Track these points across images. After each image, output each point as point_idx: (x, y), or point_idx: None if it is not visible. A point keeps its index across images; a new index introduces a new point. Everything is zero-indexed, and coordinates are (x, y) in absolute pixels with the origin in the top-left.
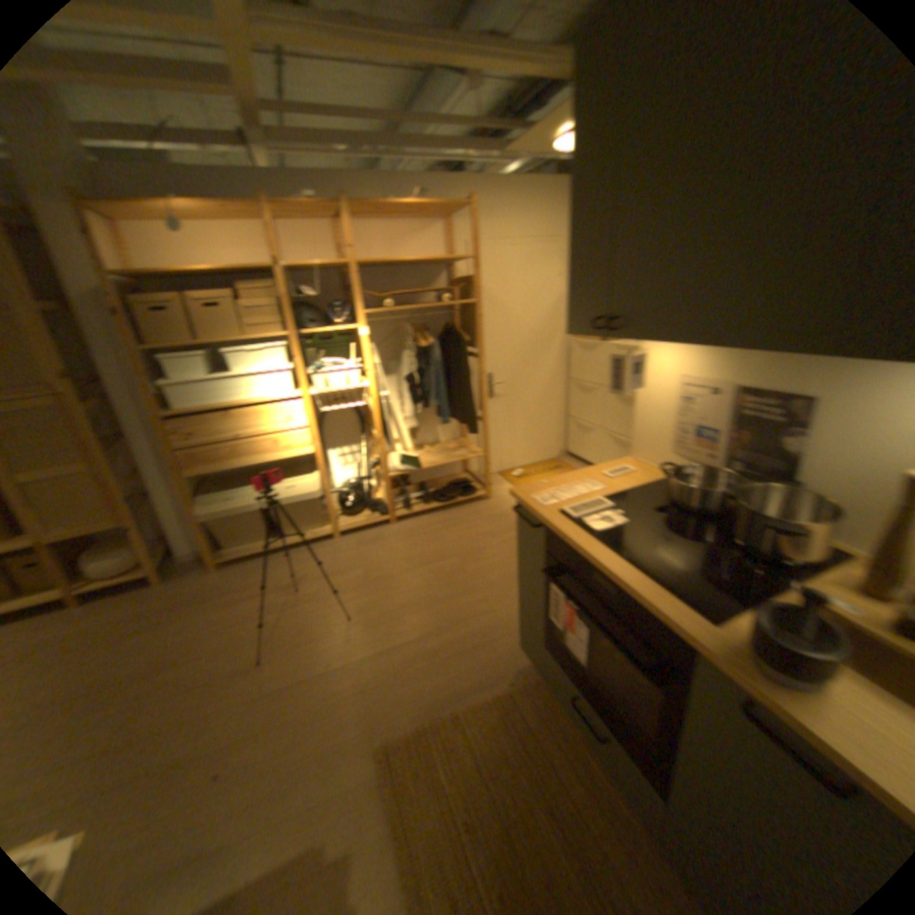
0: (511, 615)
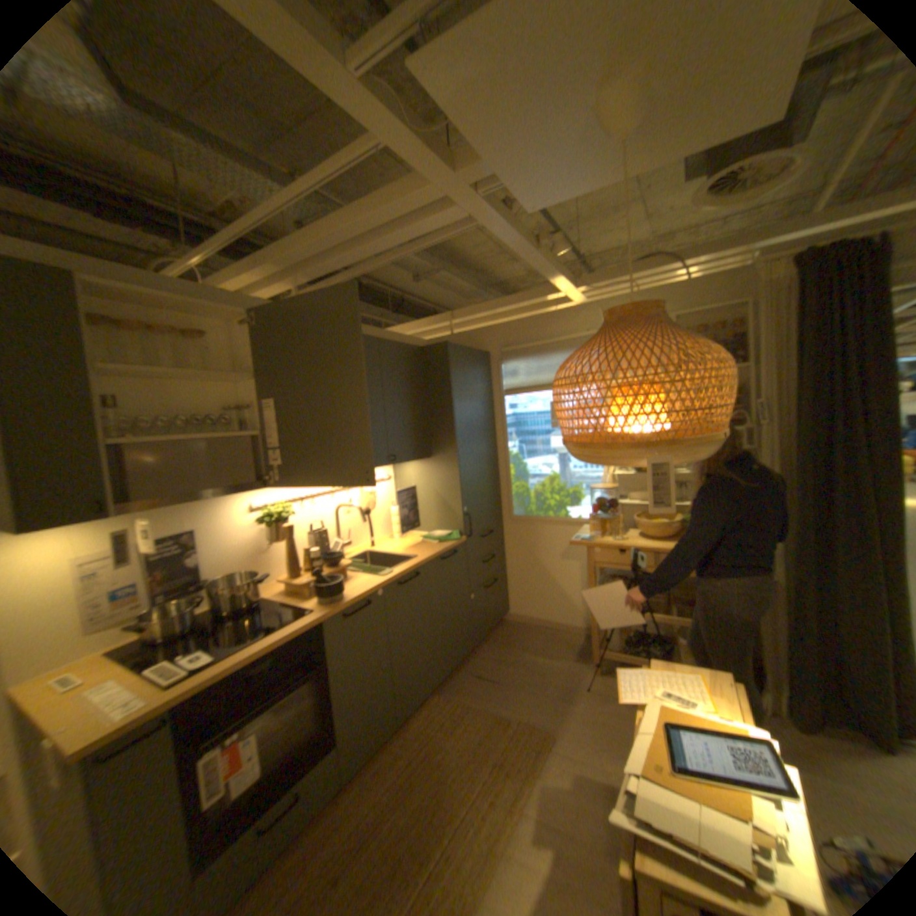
0: None
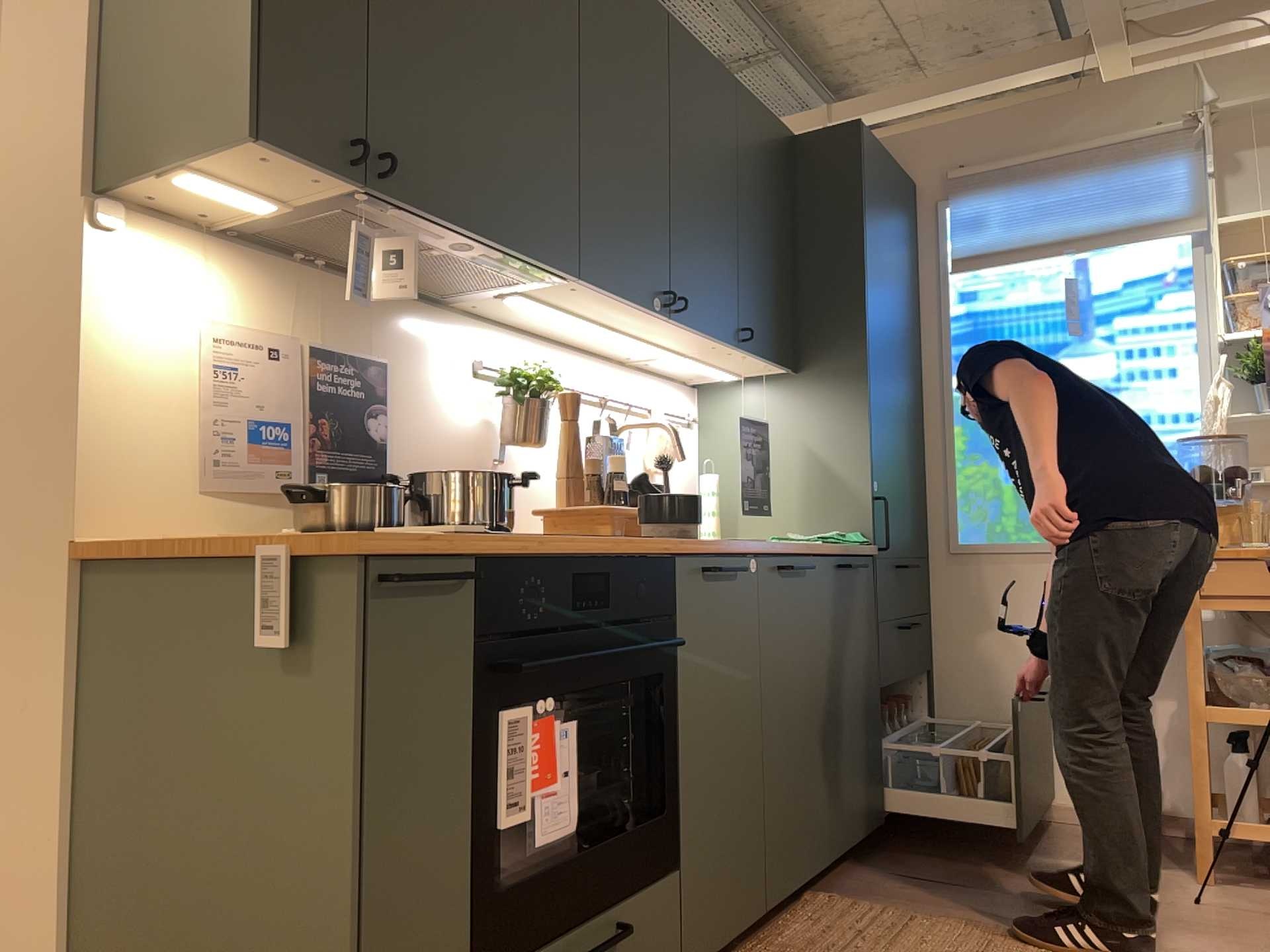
0: None
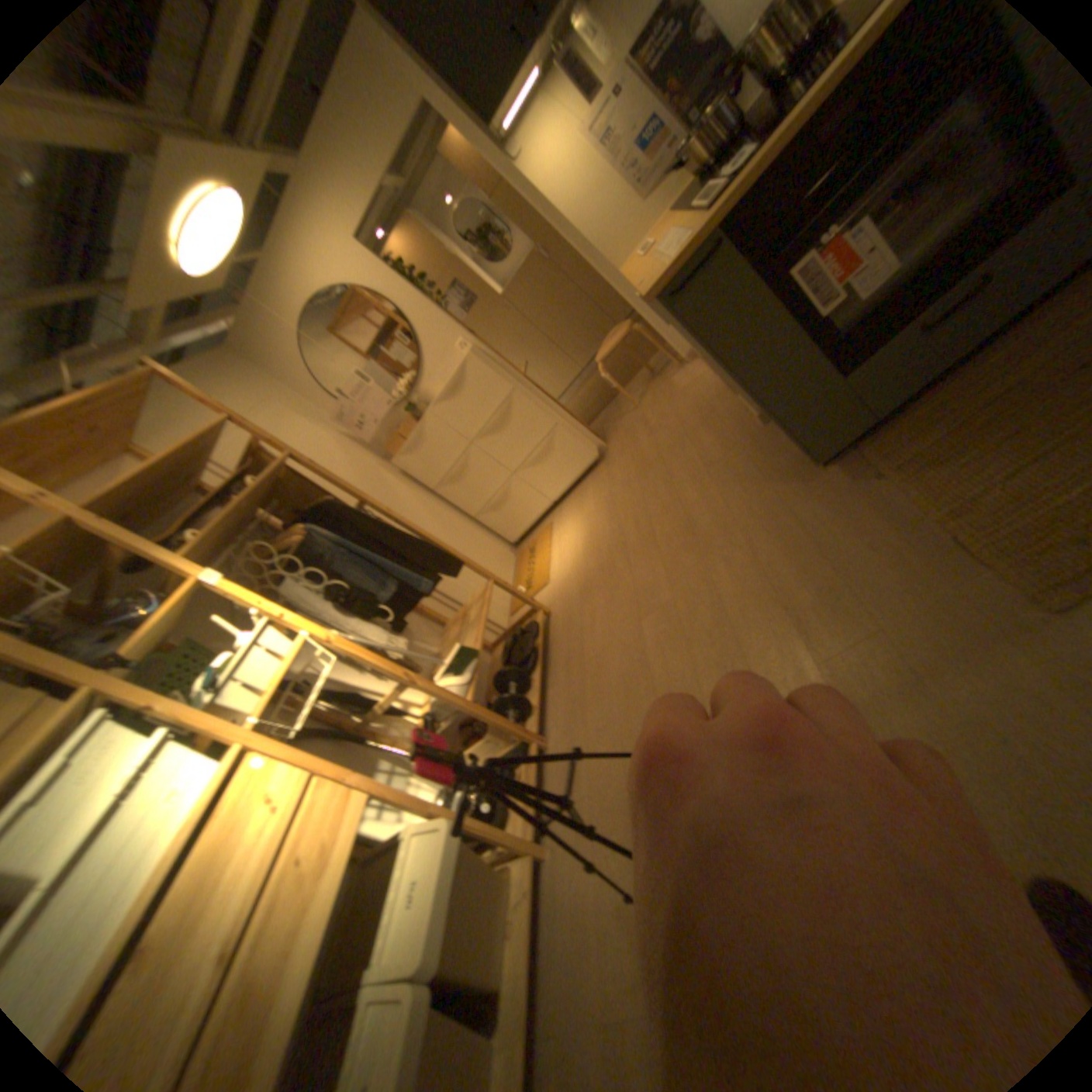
0: (754, 516)
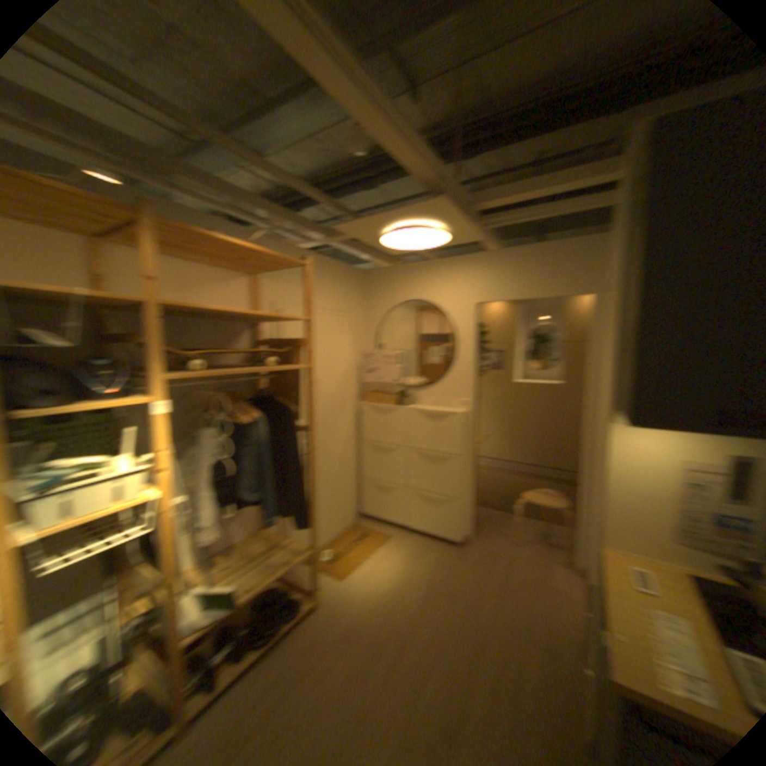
0: None
